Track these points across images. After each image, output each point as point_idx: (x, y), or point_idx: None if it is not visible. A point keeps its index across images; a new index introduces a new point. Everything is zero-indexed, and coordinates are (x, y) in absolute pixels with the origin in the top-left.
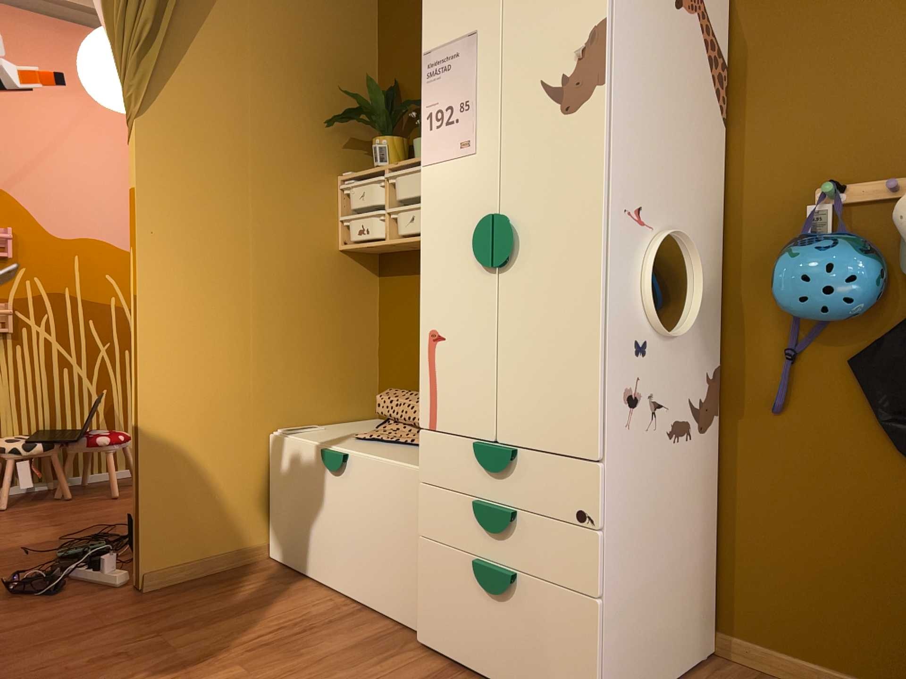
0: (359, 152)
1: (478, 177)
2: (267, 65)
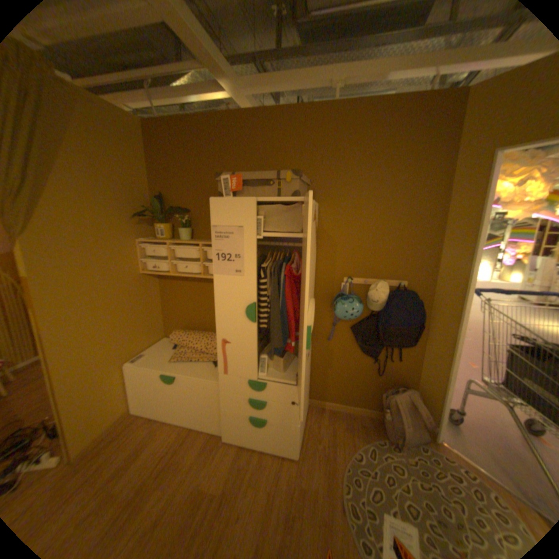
0: (143, 225)
1: (245, 286)
2: (91, 190)
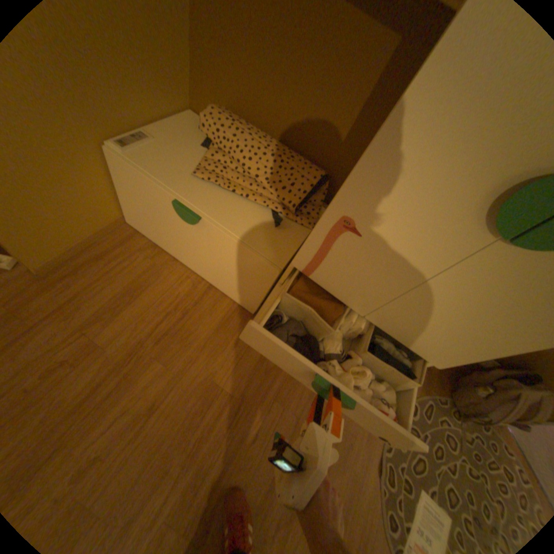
0: None
1: None
2: None
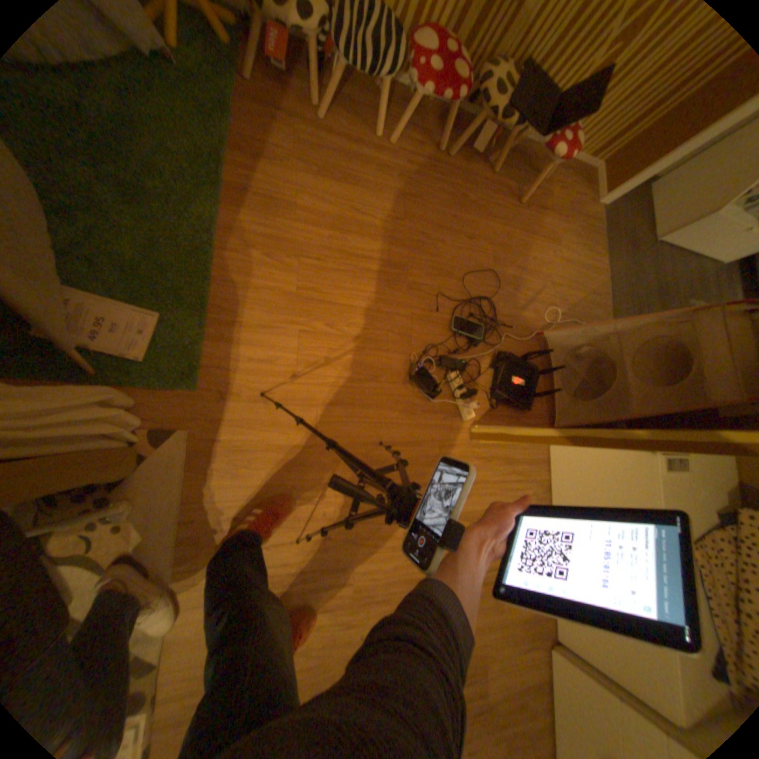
0: None
1: None
2: None
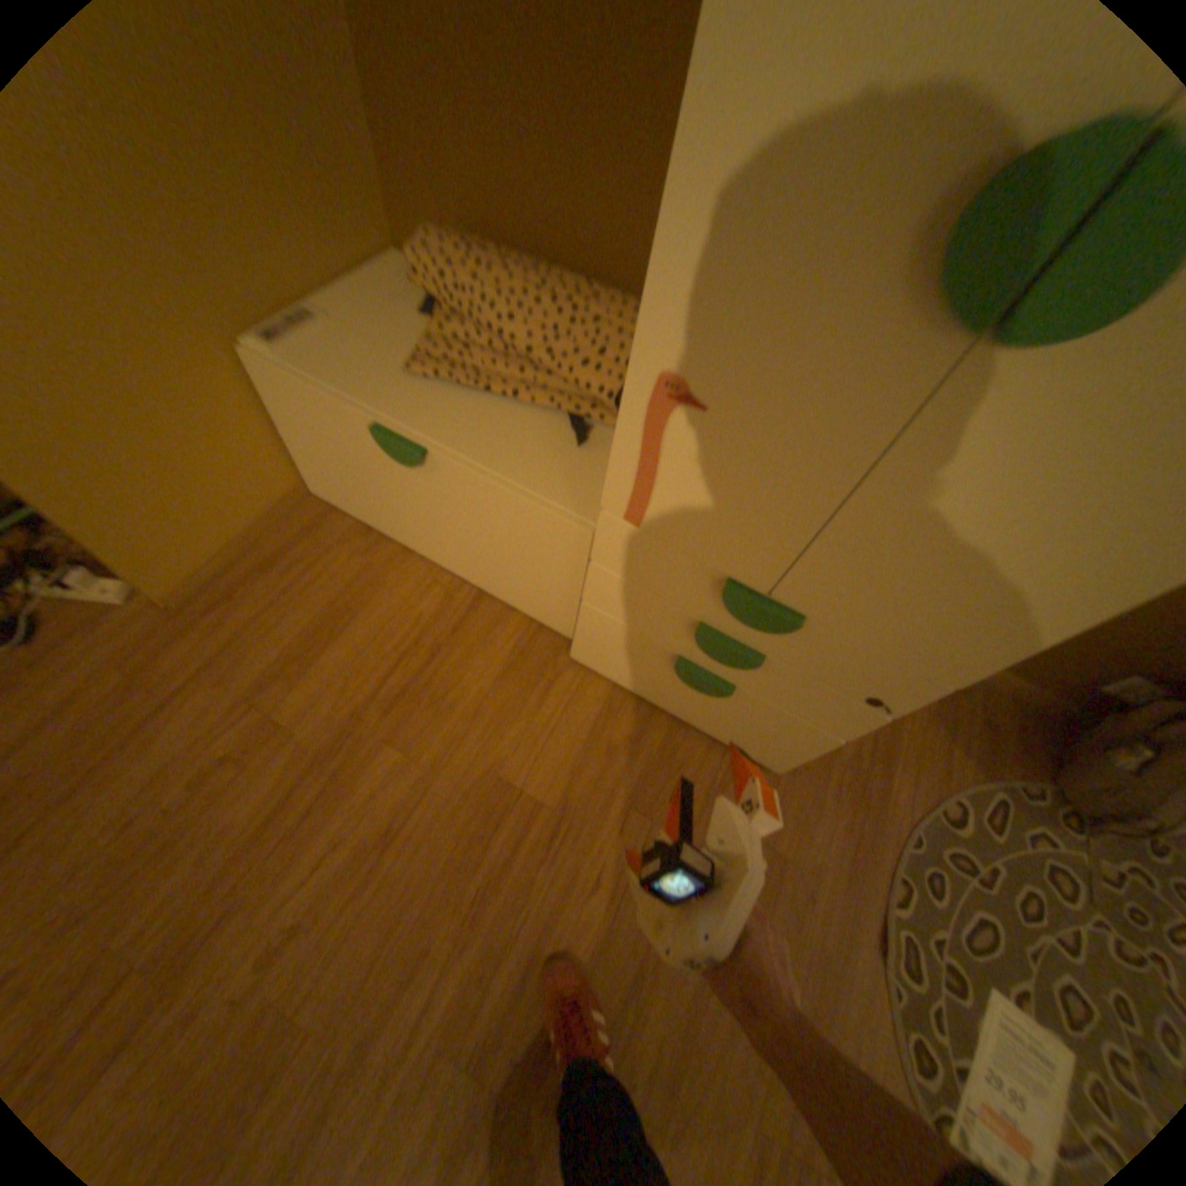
0: None
1: None
2: None
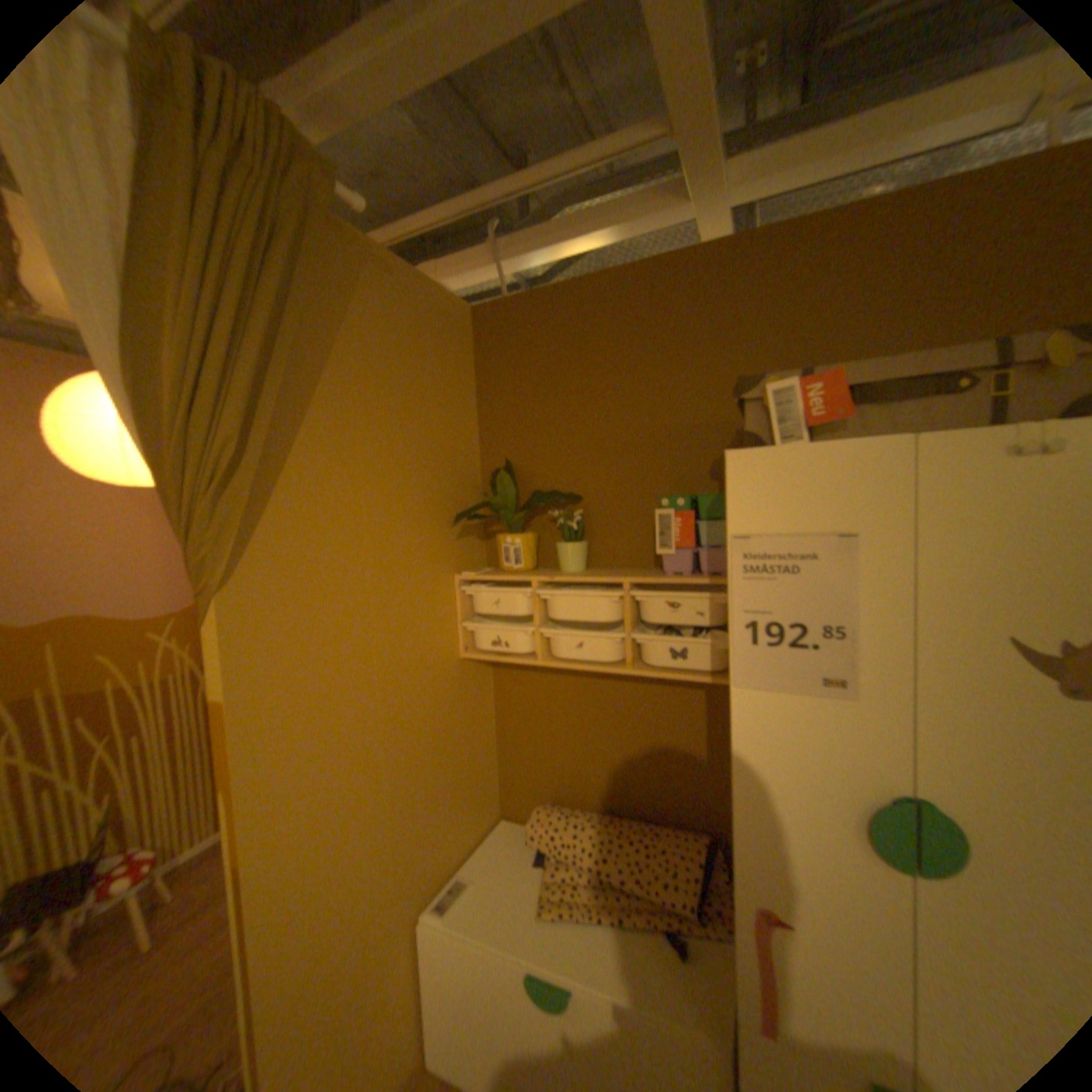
0: (469, 538)
1: (866, 736)
2: (378, 461)
